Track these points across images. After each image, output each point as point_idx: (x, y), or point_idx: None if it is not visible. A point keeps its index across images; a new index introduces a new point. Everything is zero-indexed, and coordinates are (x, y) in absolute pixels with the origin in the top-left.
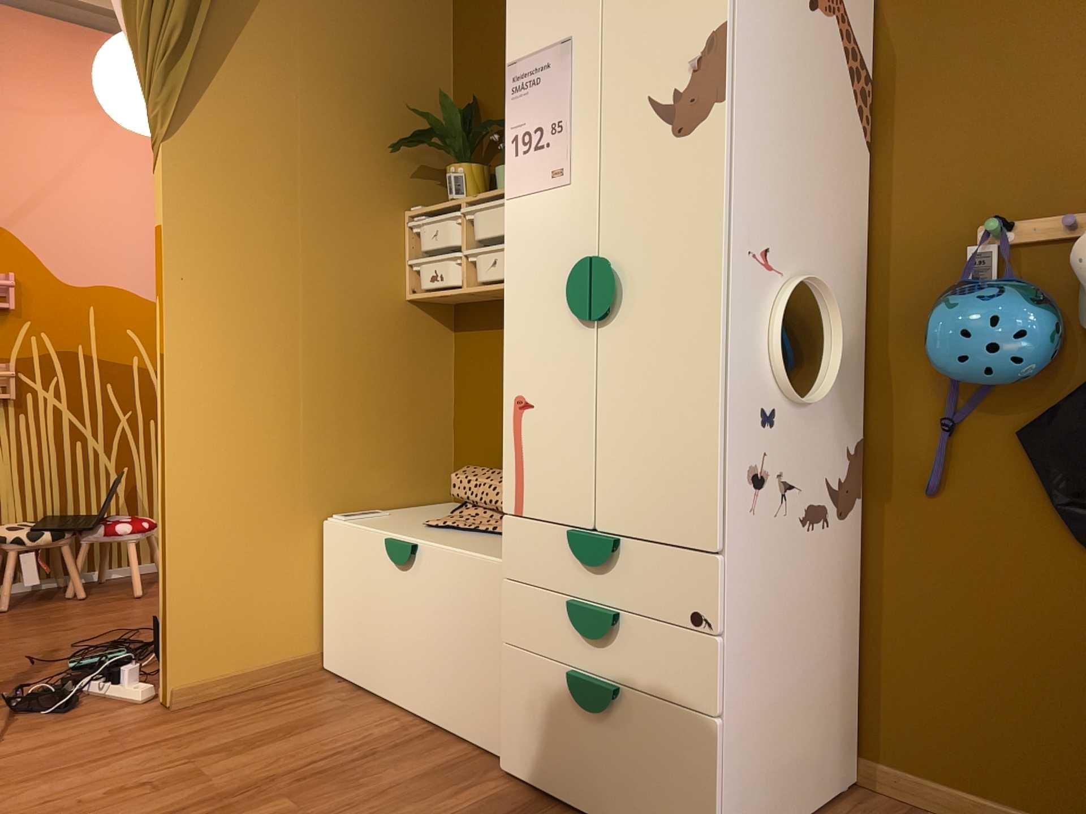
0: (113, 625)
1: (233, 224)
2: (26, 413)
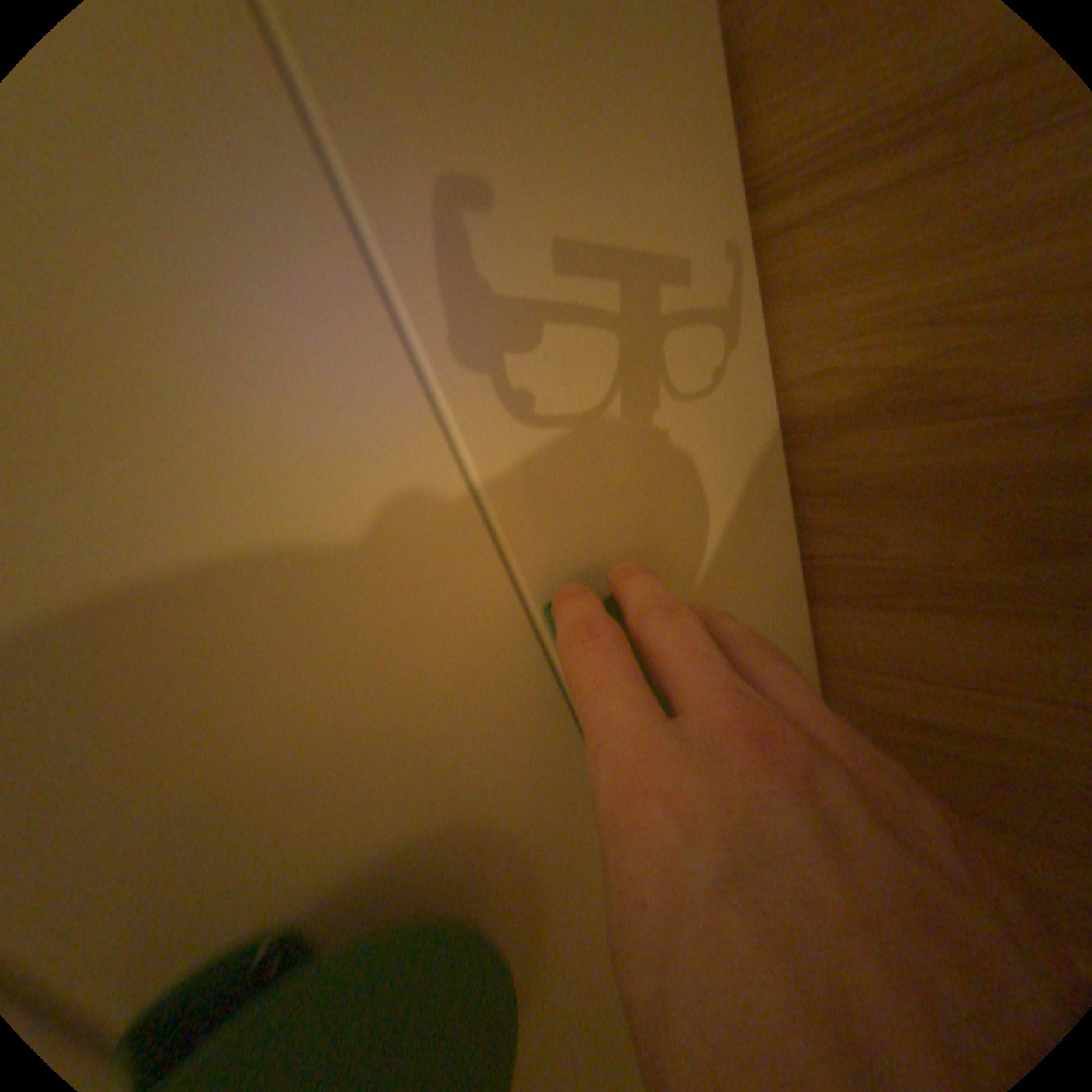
0: None
1: None
2: None
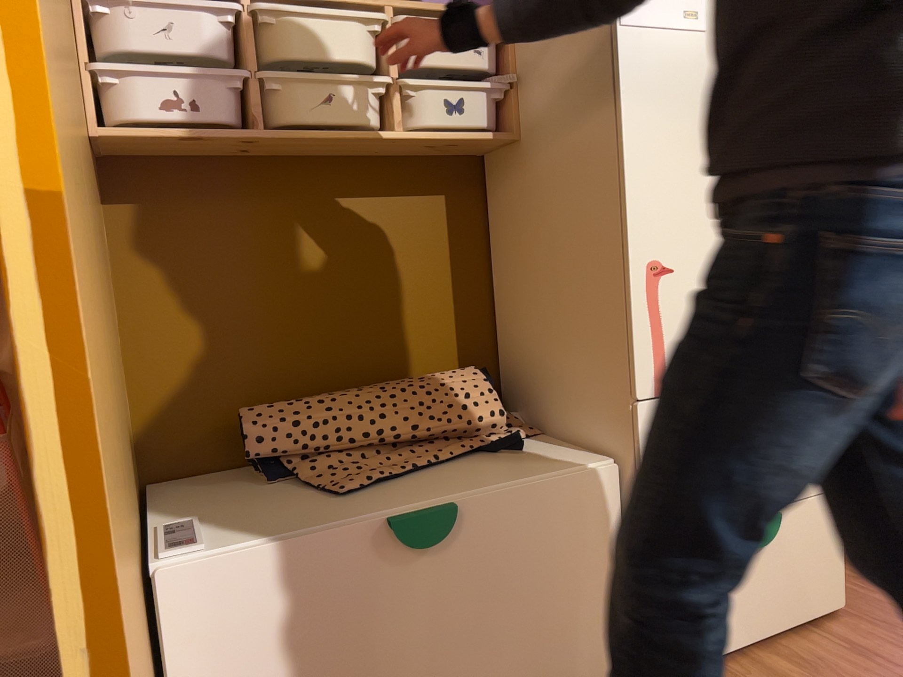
0: None
1: None
2: None
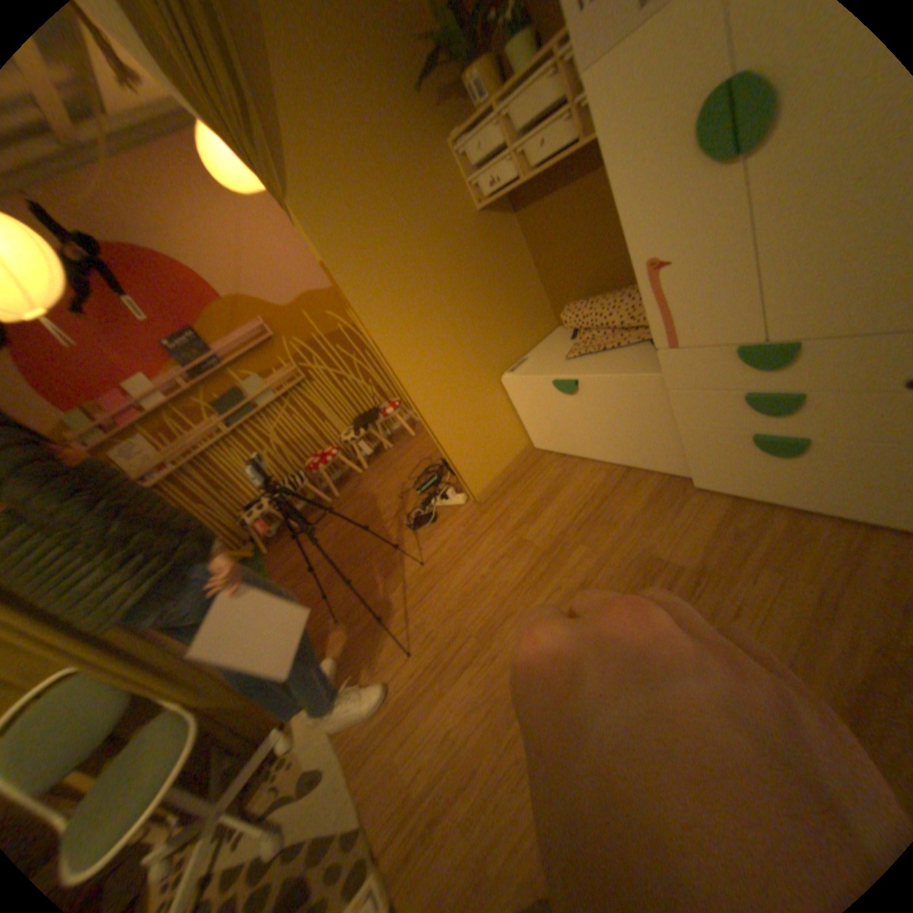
0: (417, 457)
1: (357, 229)
2: (313, 379)
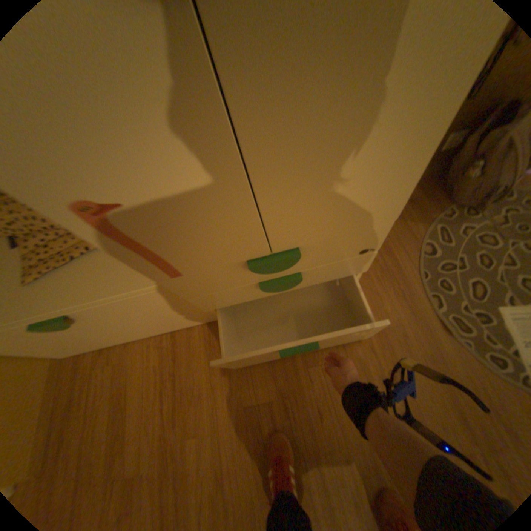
0: None
1: None
2: None
